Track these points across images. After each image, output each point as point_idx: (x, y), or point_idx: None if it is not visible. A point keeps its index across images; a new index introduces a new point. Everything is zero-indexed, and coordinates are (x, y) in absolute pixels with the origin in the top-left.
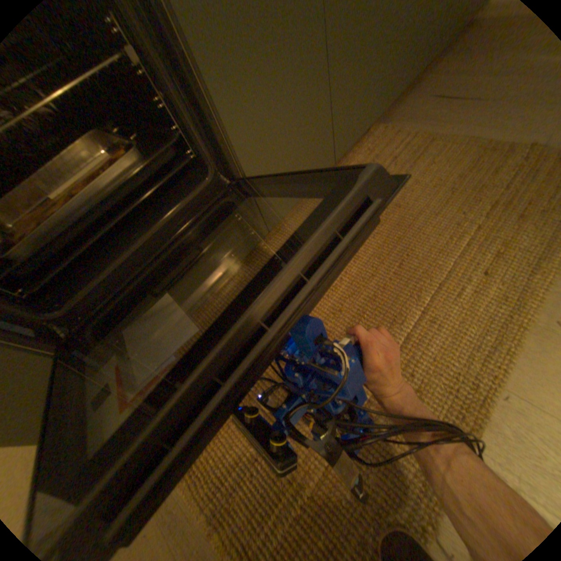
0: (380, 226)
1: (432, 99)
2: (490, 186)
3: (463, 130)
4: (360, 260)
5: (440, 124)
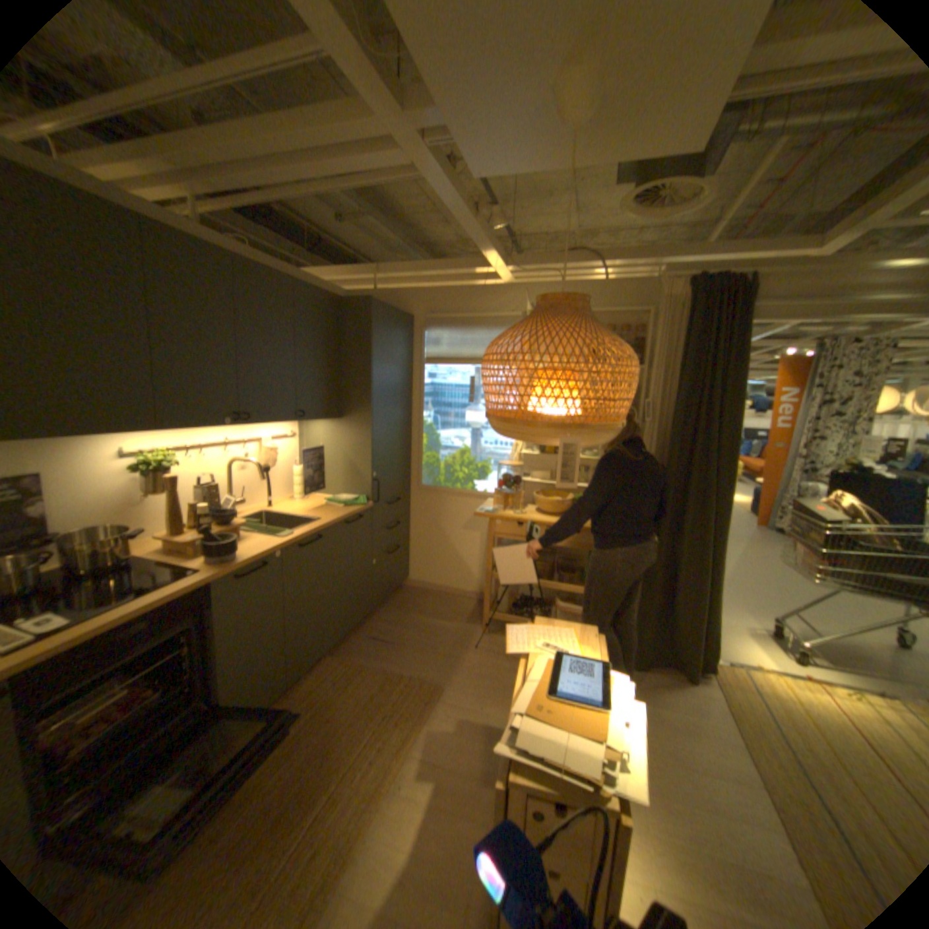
0: (312, 741)
1: (367, 641)
2: (384, 706)
3: (380, 666)
4: (292, 770)
5: (368, 660)
